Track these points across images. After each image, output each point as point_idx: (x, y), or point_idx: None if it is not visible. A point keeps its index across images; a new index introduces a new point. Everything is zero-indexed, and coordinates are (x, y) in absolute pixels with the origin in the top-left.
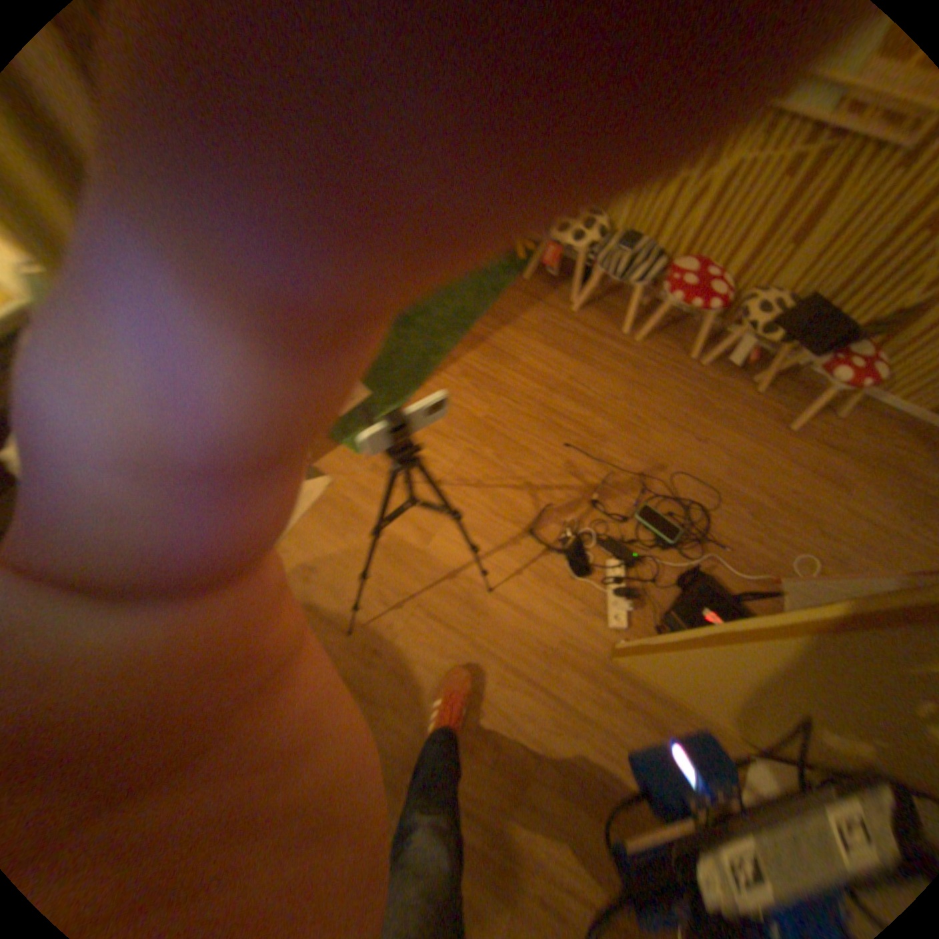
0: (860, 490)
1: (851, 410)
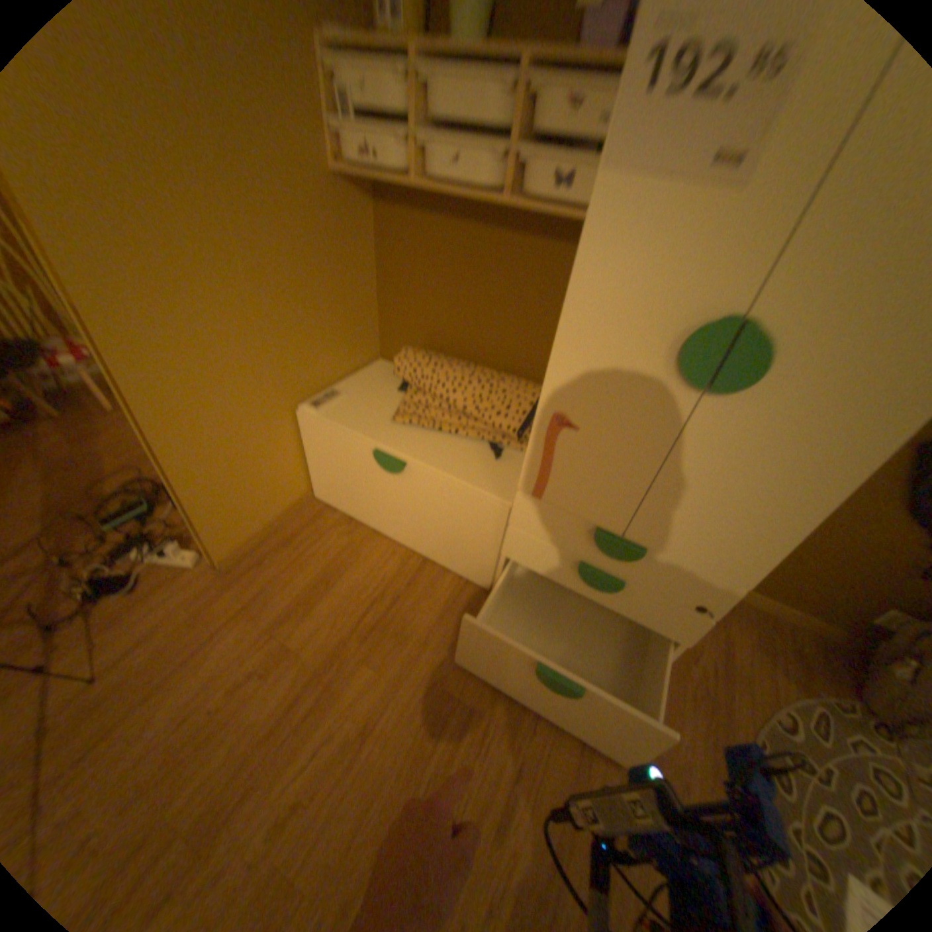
0: None
1: None
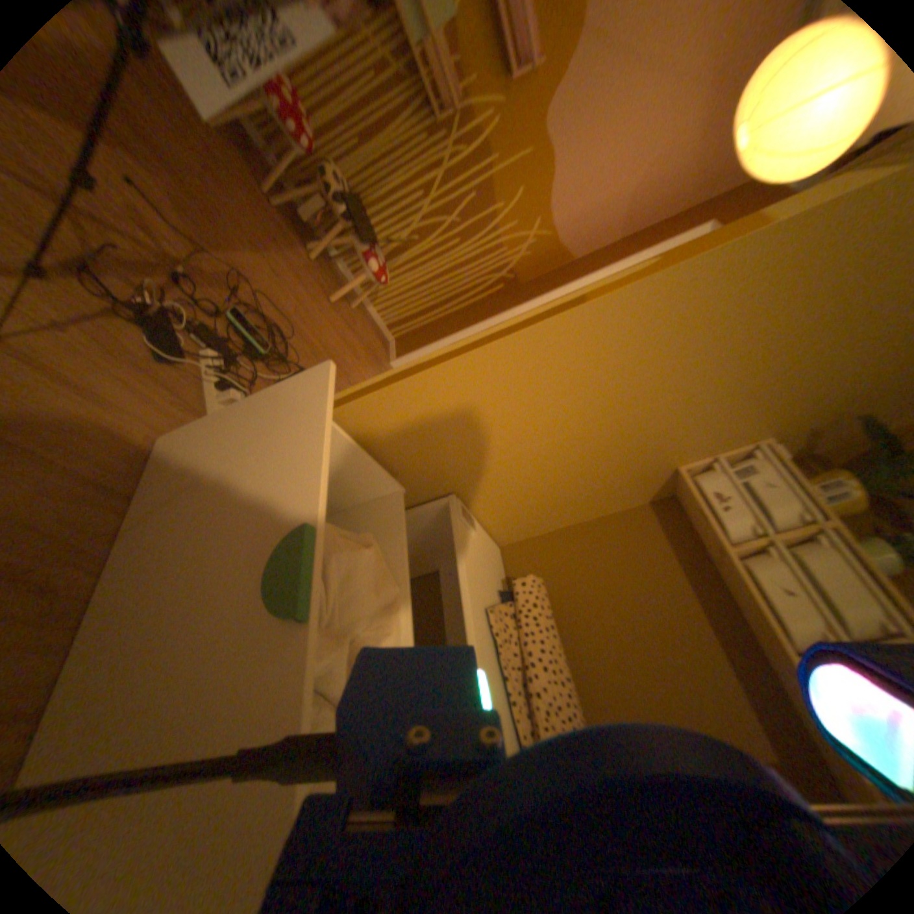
0: (360, 362)
1: (358, 306)
